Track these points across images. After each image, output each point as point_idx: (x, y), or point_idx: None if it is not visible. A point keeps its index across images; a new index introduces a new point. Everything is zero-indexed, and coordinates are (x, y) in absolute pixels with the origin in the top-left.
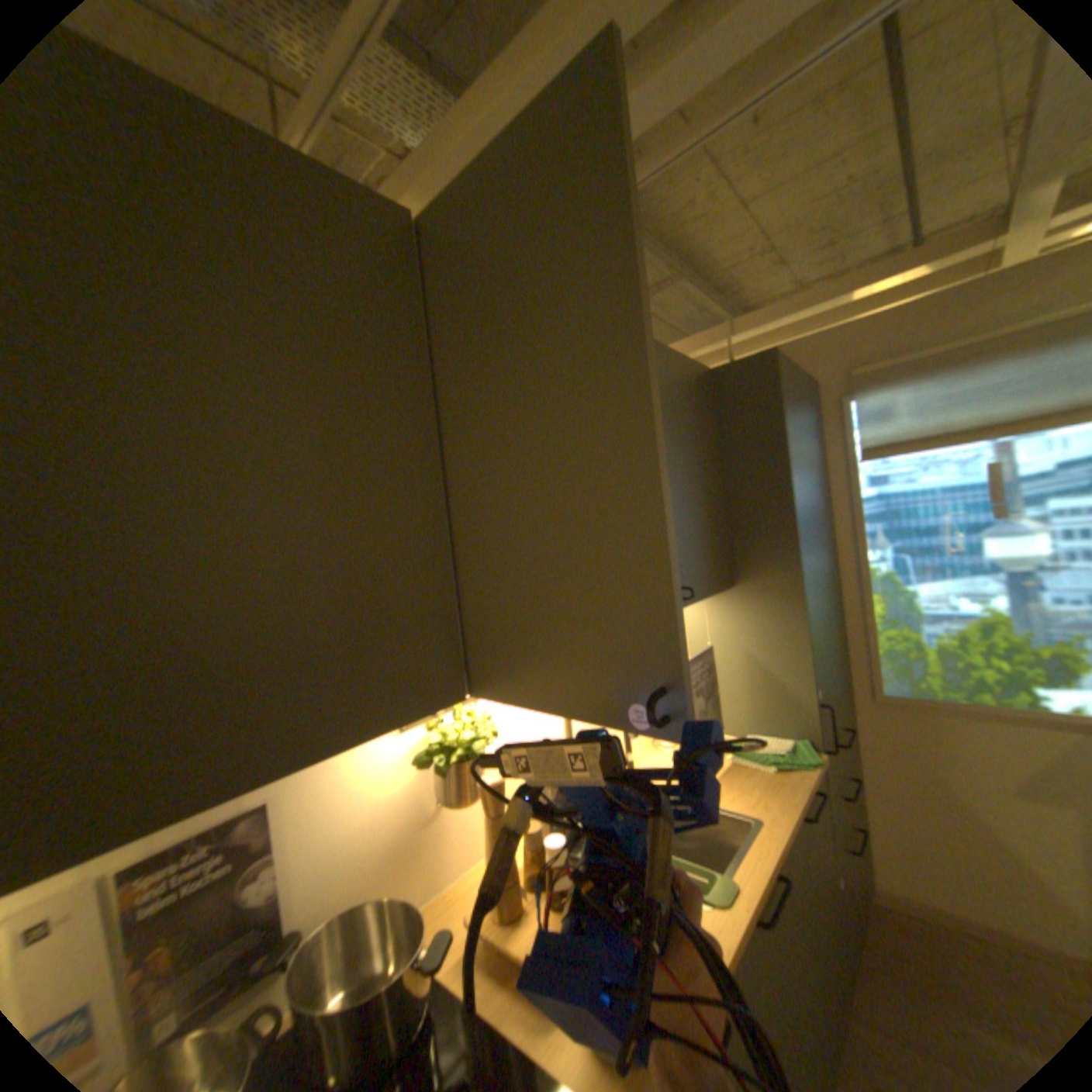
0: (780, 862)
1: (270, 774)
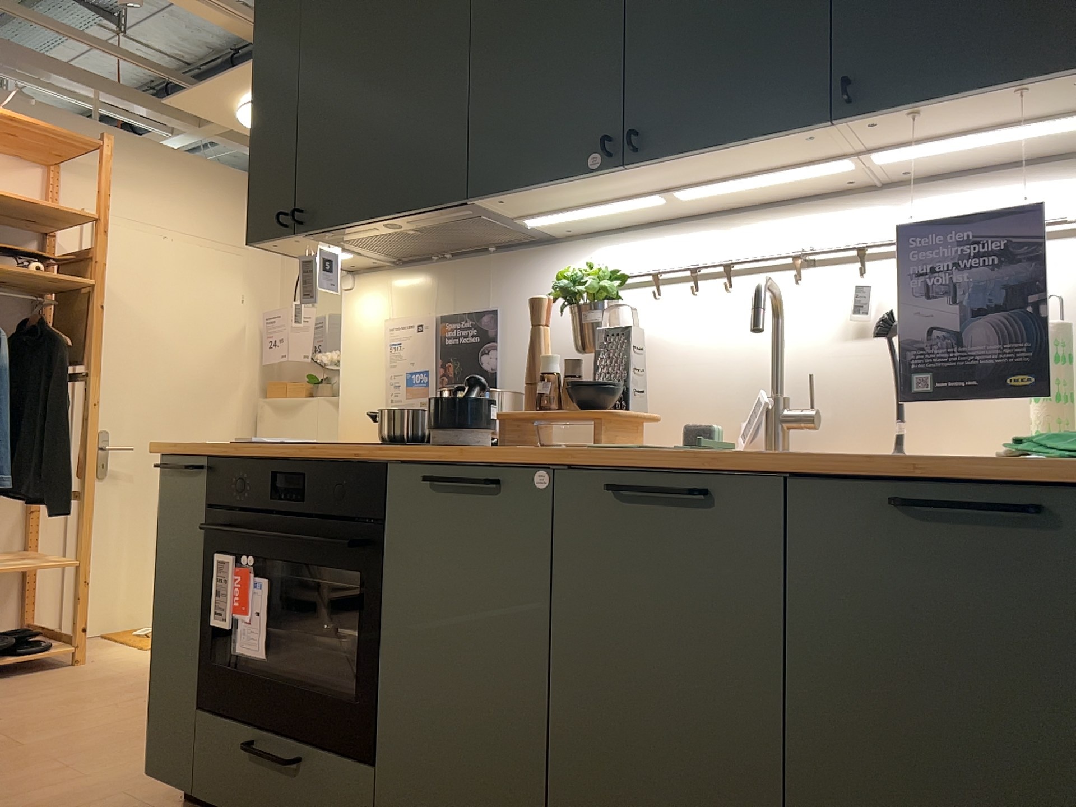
0: (704, 462)
1: (383, 219)
